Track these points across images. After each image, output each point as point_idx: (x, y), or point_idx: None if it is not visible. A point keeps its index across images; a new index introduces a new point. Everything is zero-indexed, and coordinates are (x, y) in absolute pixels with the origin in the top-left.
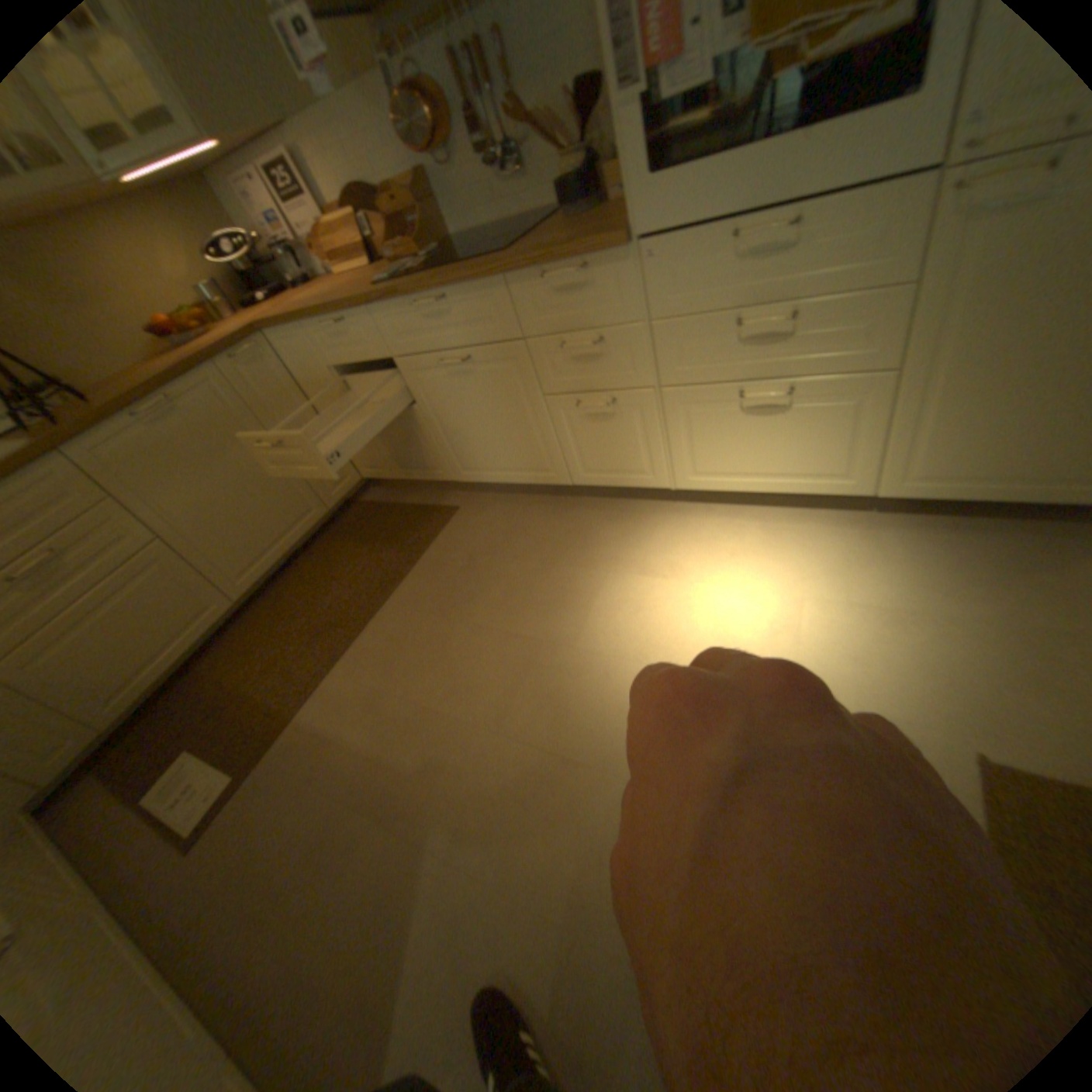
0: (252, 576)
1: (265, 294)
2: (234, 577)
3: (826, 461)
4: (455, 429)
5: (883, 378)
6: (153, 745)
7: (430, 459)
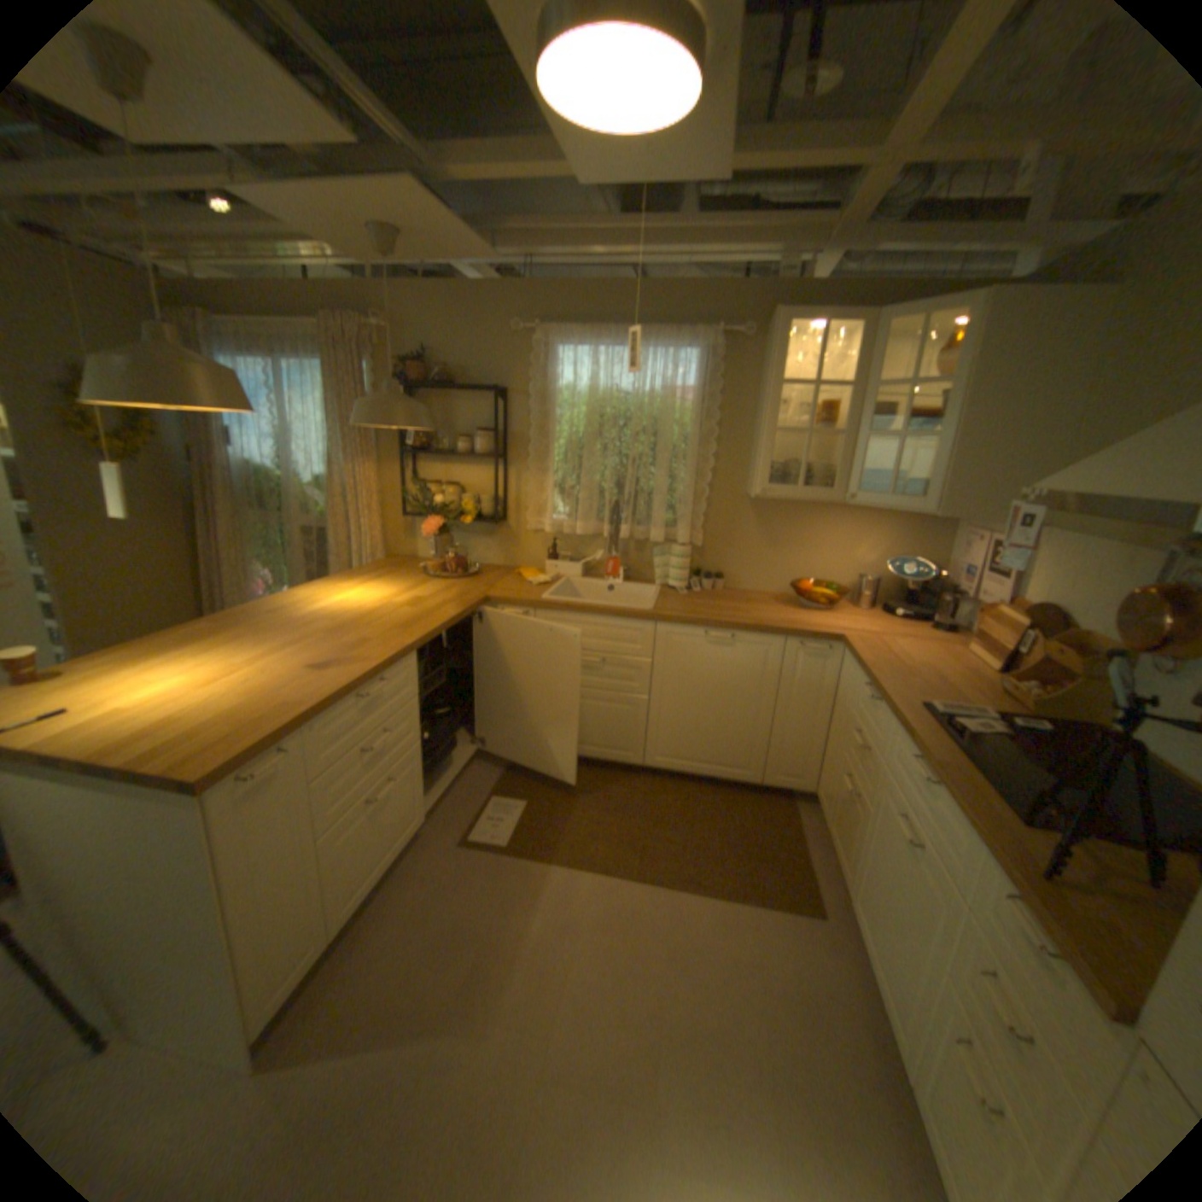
0: (669, 765)
1: (907, 616)
2: (659, 755)
3: None
4: (878, 874)
5: None
6: (531, 782)
7: (852, 860)
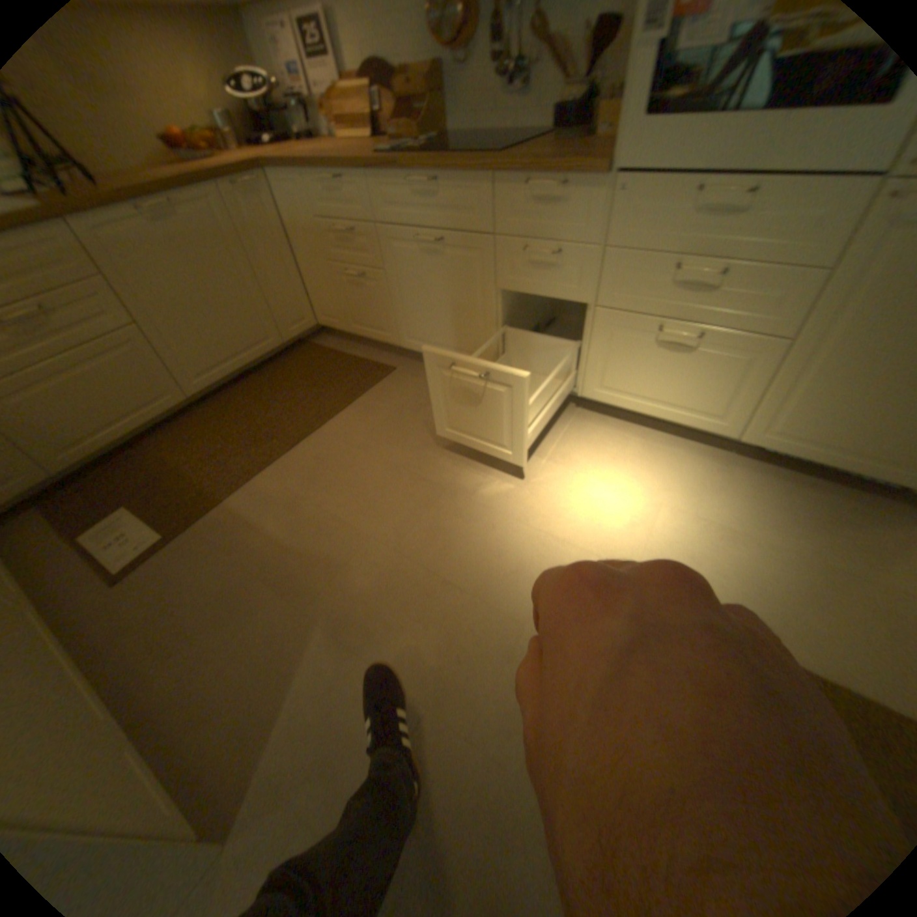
0: (209, 378)
1: (273, 136)
2: (194, 375)
3: (710, 401)
4: (412, 299)
5: (778, 343)
6: (96, 495)
7: (384, 320)
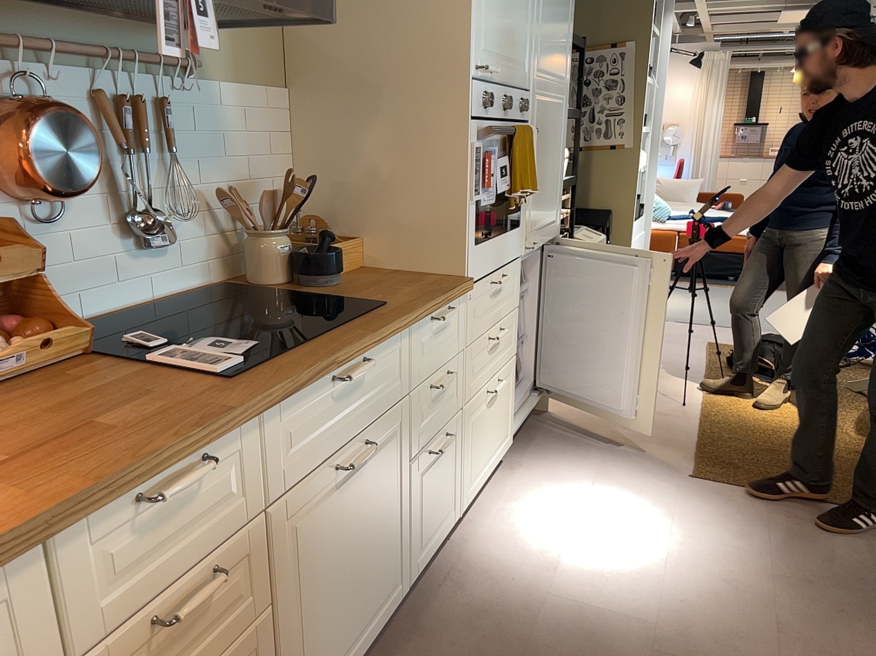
0: None
1: None
2: None
3: (504, 427)
4: (316, 610)
5: (514, 361)
6: None
7: None
